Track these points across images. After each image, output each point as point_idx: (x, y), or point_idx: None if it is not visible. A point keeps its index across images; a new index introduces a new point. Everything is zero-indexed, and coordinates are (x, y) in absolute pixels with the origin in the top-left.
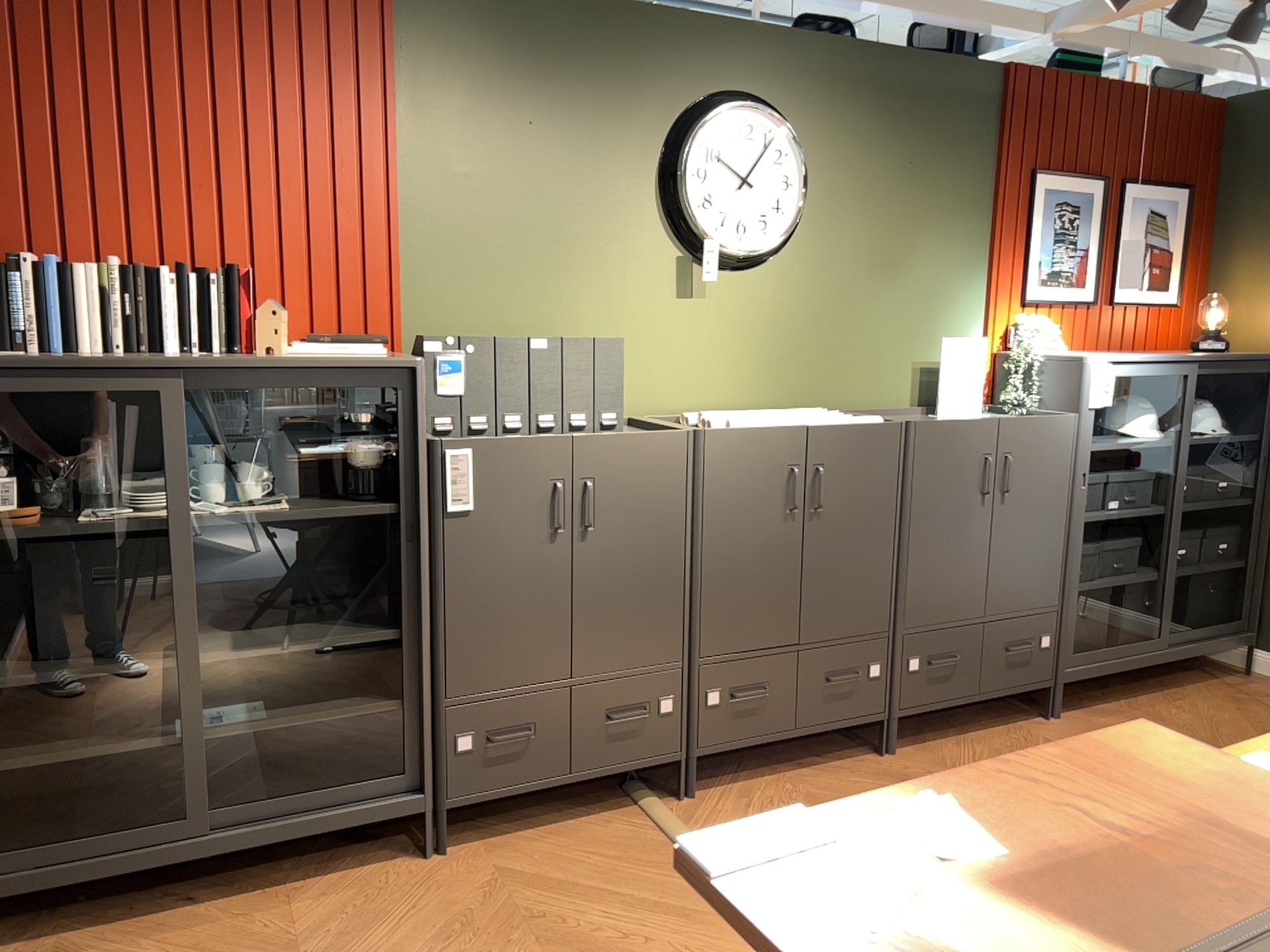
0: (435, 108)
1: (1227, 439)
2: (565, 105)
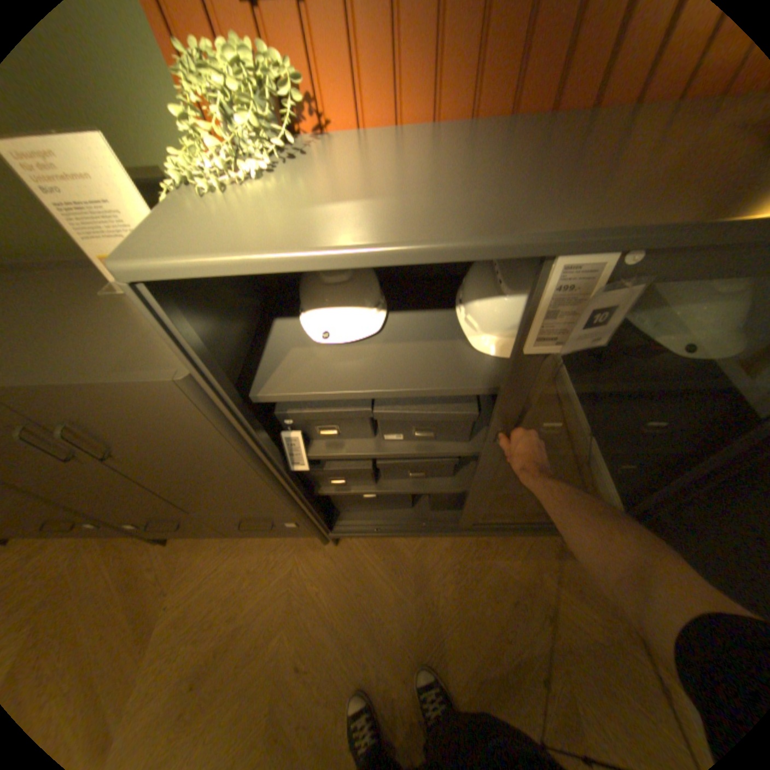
0: None
1: (692, 384)
2: None
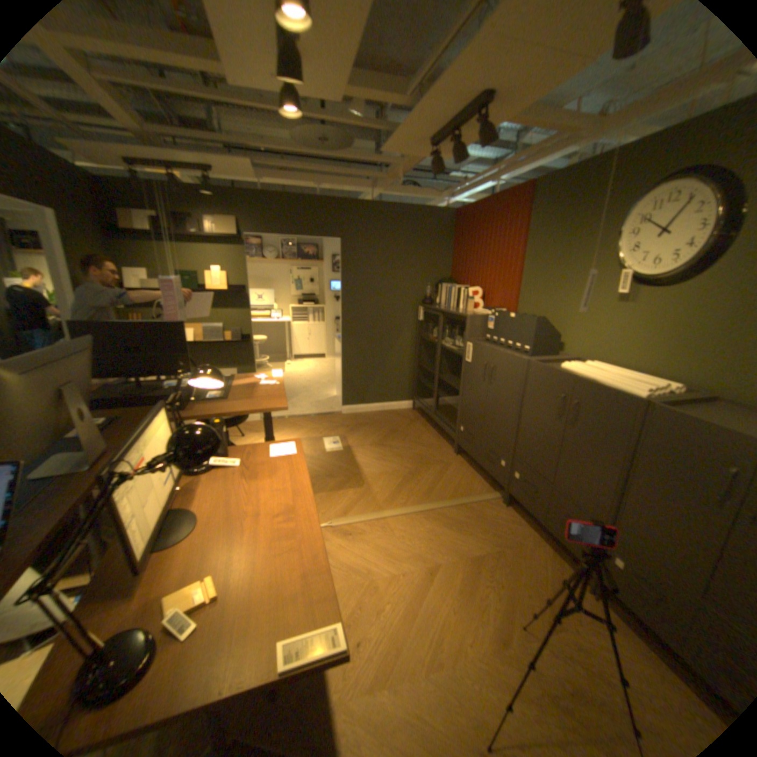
0: (539, 227)
1: None
2: (582, 212)
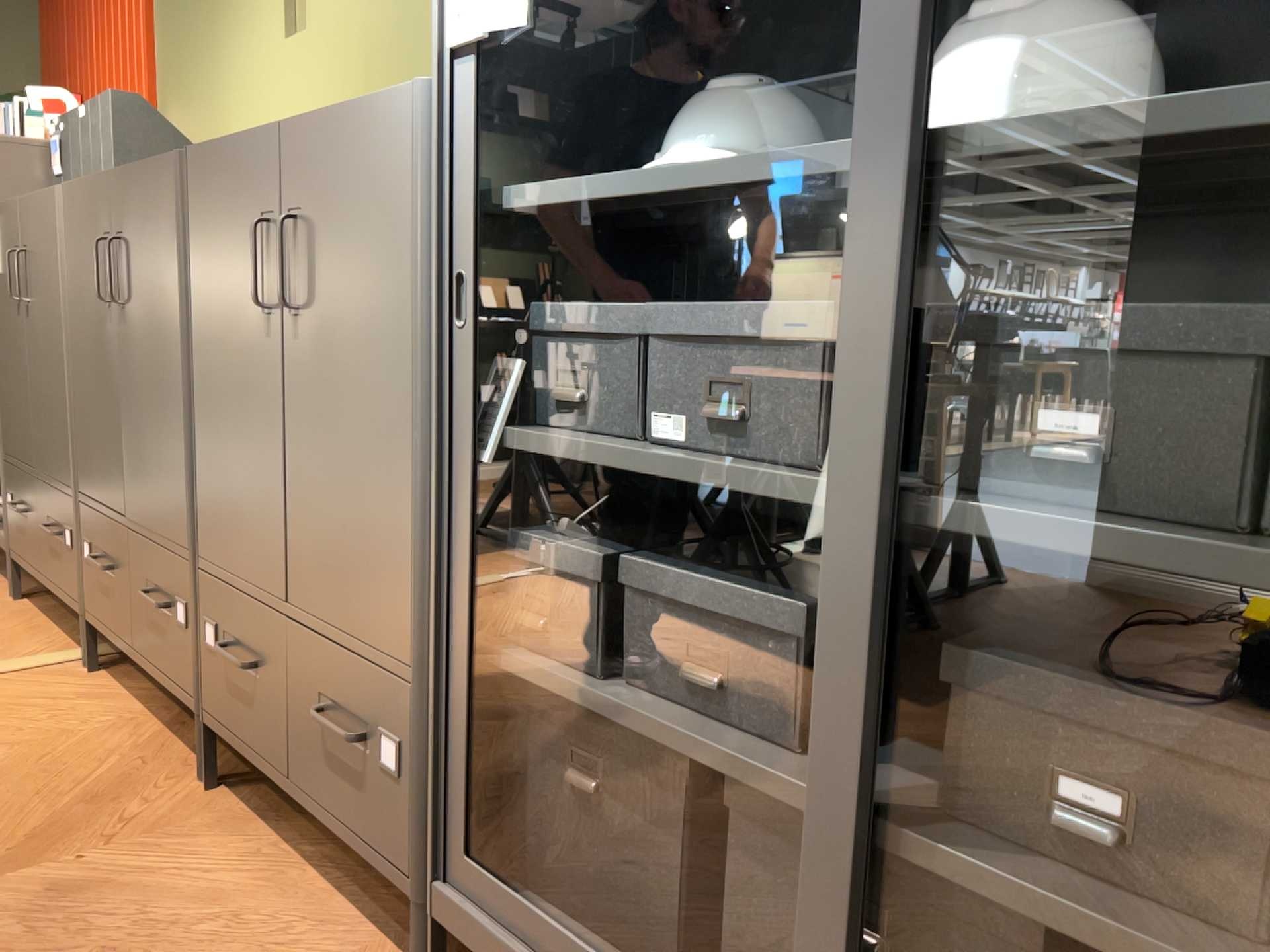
0: None
1: None
2: None
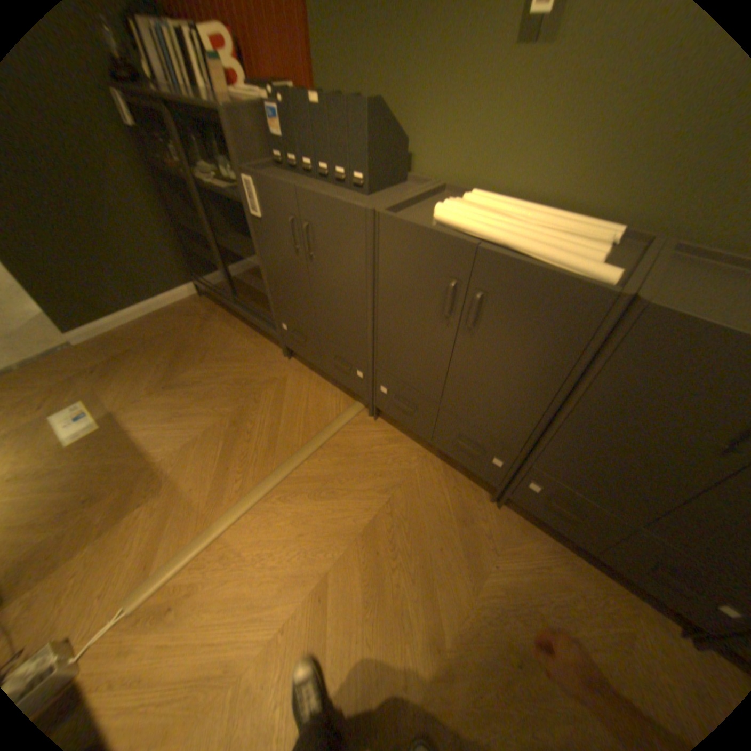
0: None
1: None
2: None
